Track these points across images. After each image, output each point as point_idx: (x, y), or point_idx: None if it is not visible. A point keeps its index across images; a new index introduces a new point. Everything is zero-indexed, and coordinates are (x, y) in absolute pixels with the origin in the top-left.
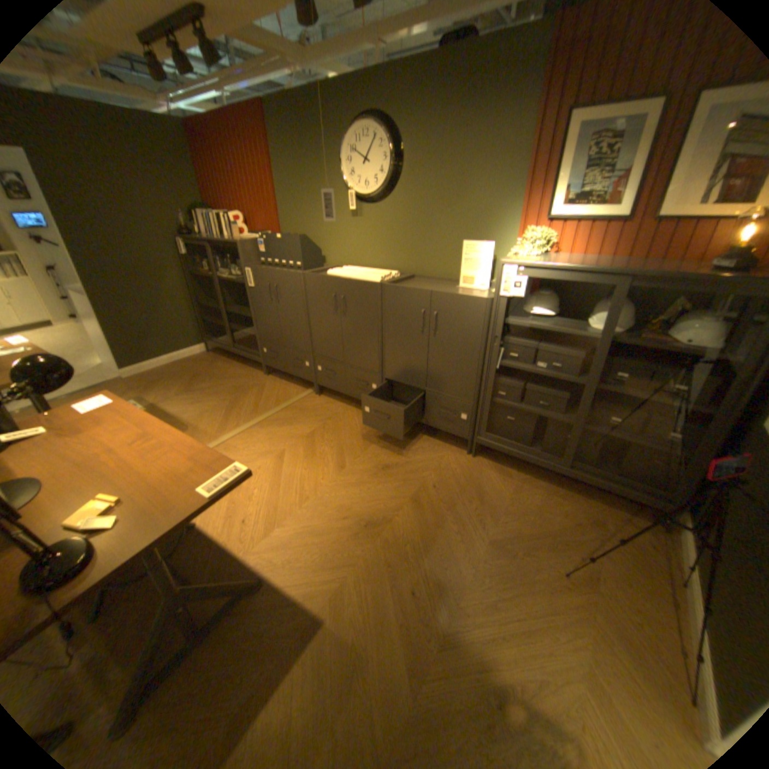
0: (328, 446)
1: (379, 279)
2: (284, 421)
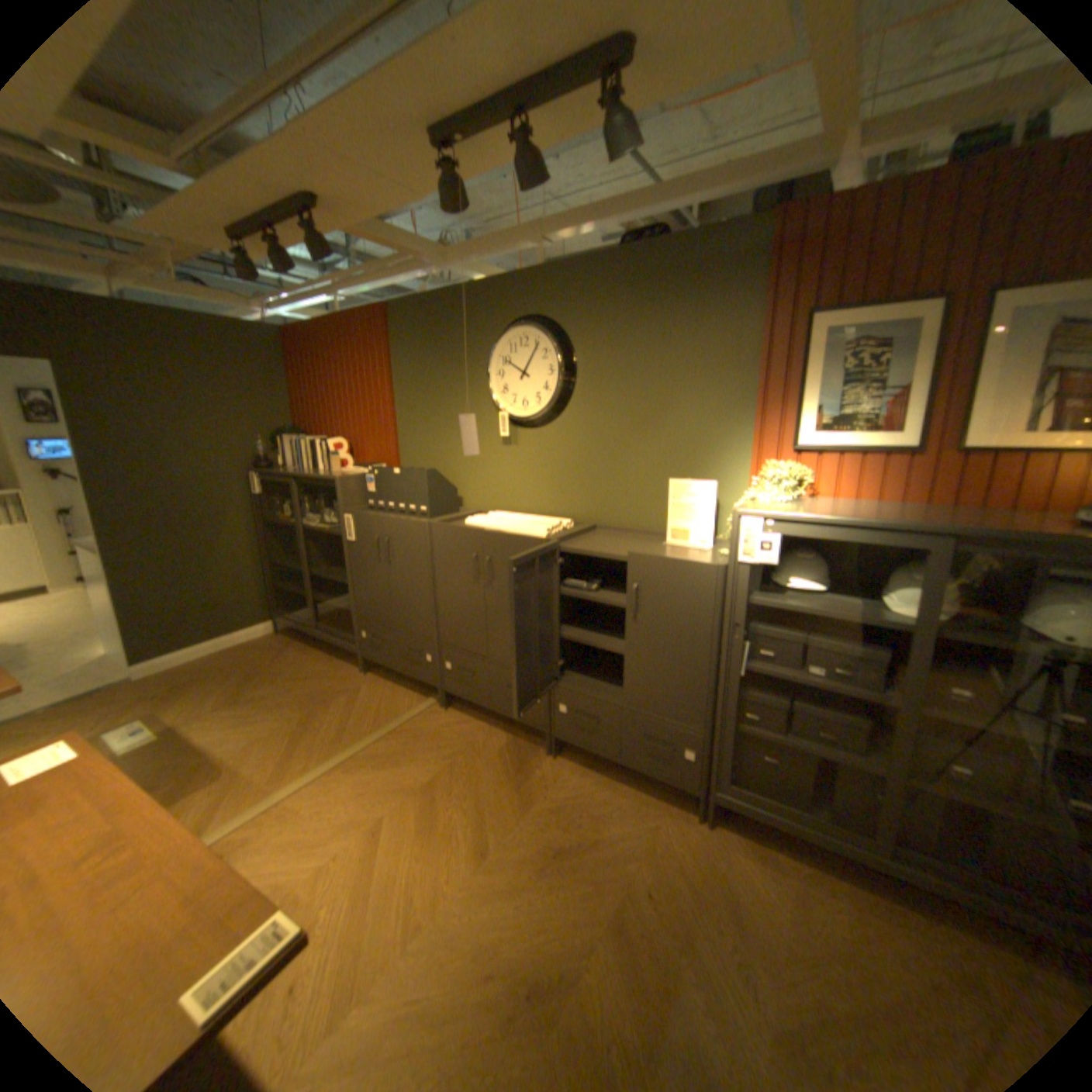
0: (458, 810)
1: (544, 533)
2: (385, 760)
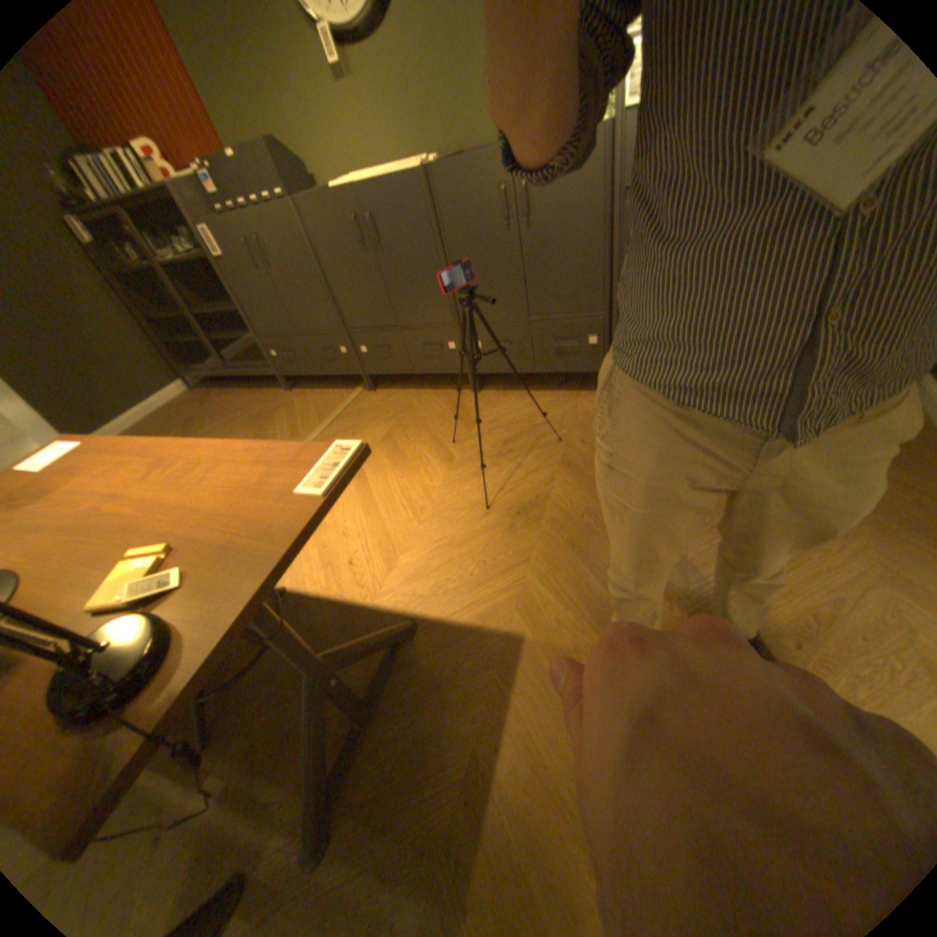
0: (419, 441)
1: (417, 160)
2: (343, 433)
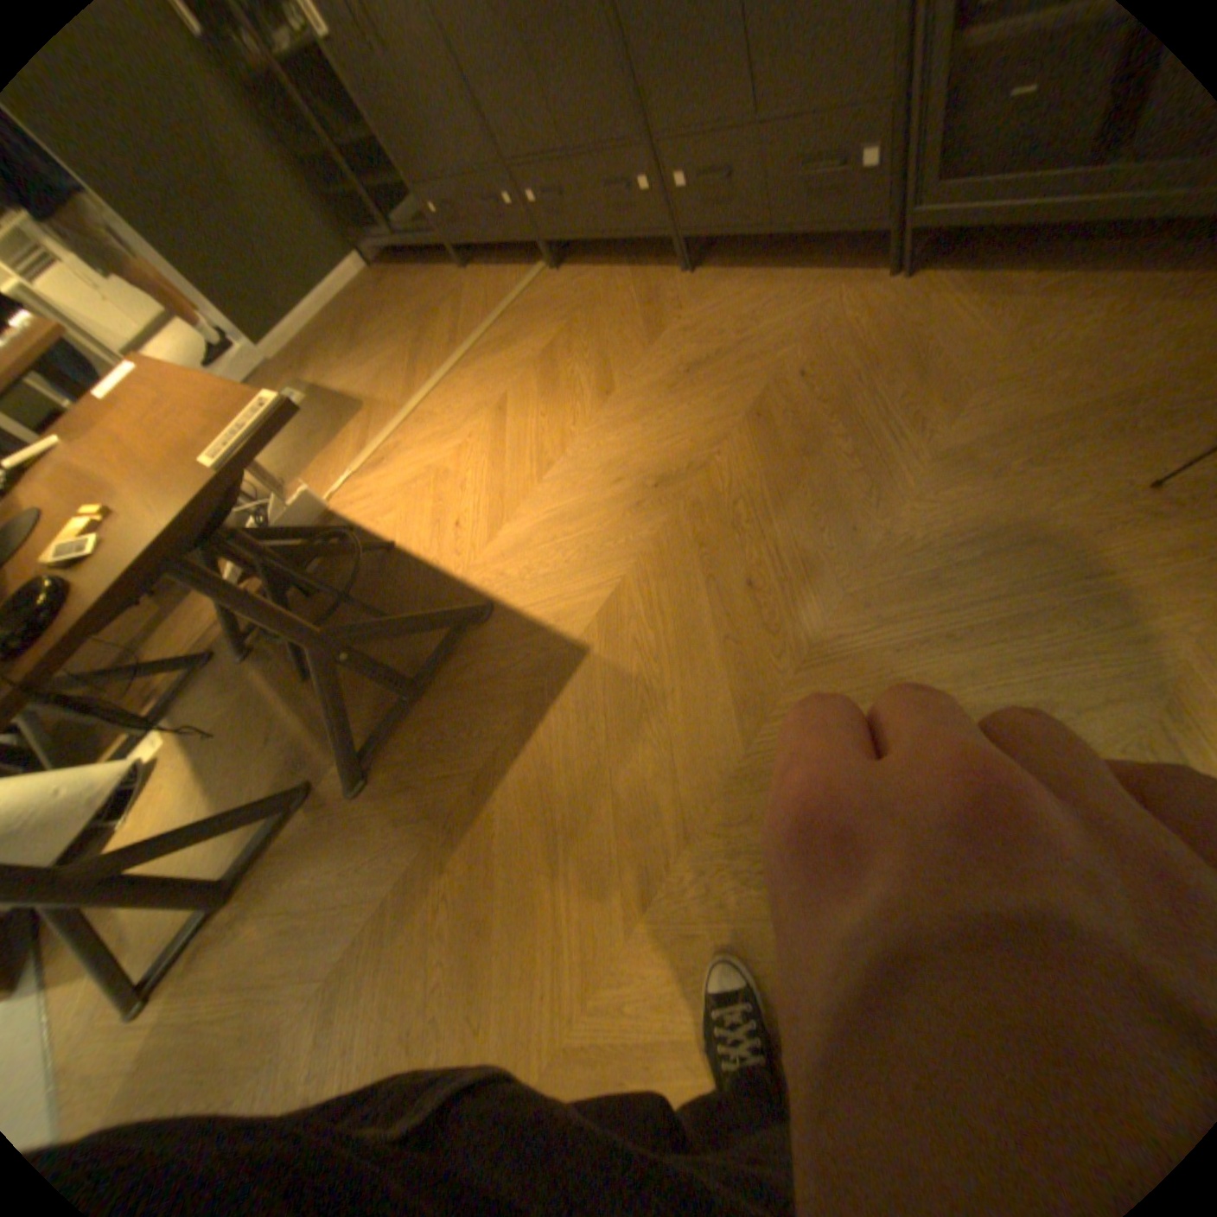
0: (581, 361)
1: None
2: (501, 343)
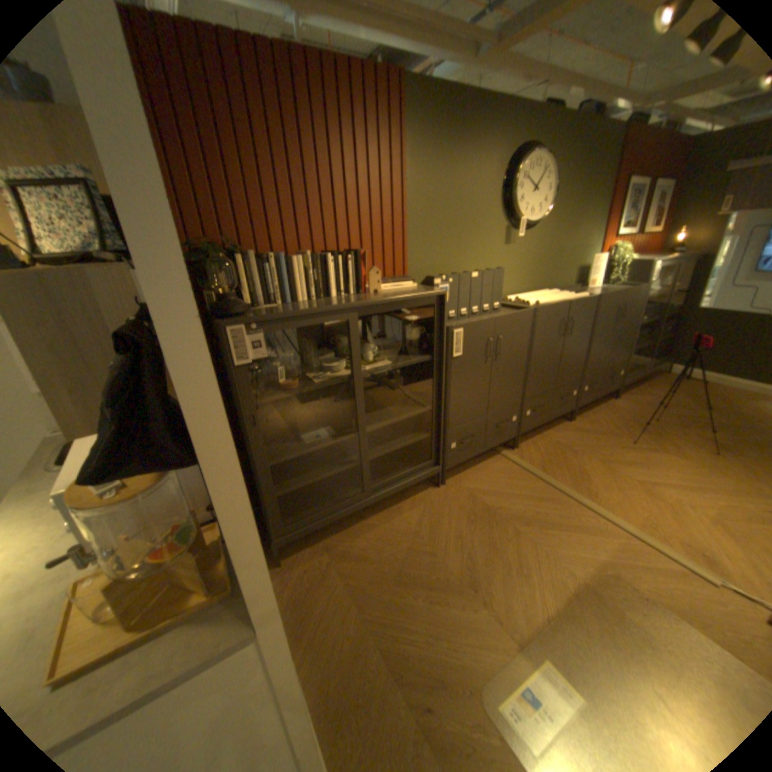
0: (624, 454)
1: (586, 294)
2: (579, 478)
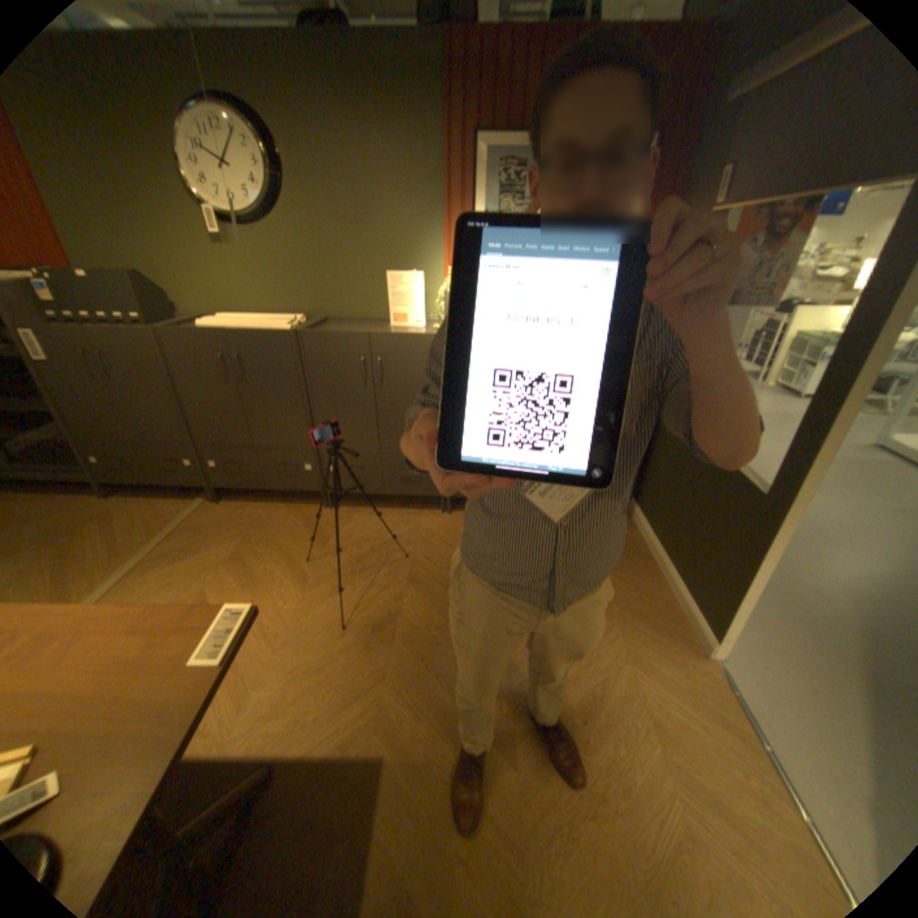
0: (271, 562)
1: (289, 326)
2: (180, 554)
